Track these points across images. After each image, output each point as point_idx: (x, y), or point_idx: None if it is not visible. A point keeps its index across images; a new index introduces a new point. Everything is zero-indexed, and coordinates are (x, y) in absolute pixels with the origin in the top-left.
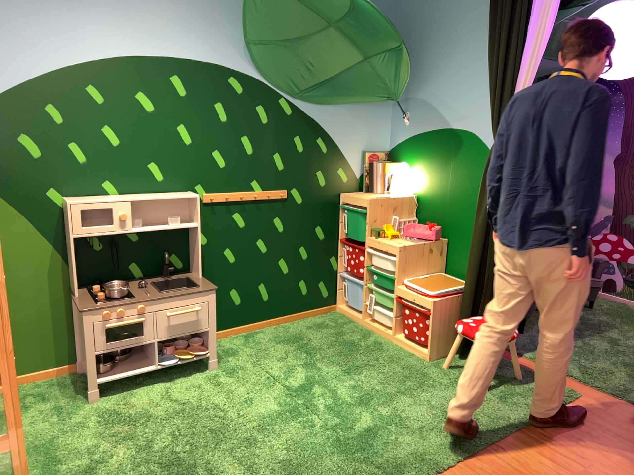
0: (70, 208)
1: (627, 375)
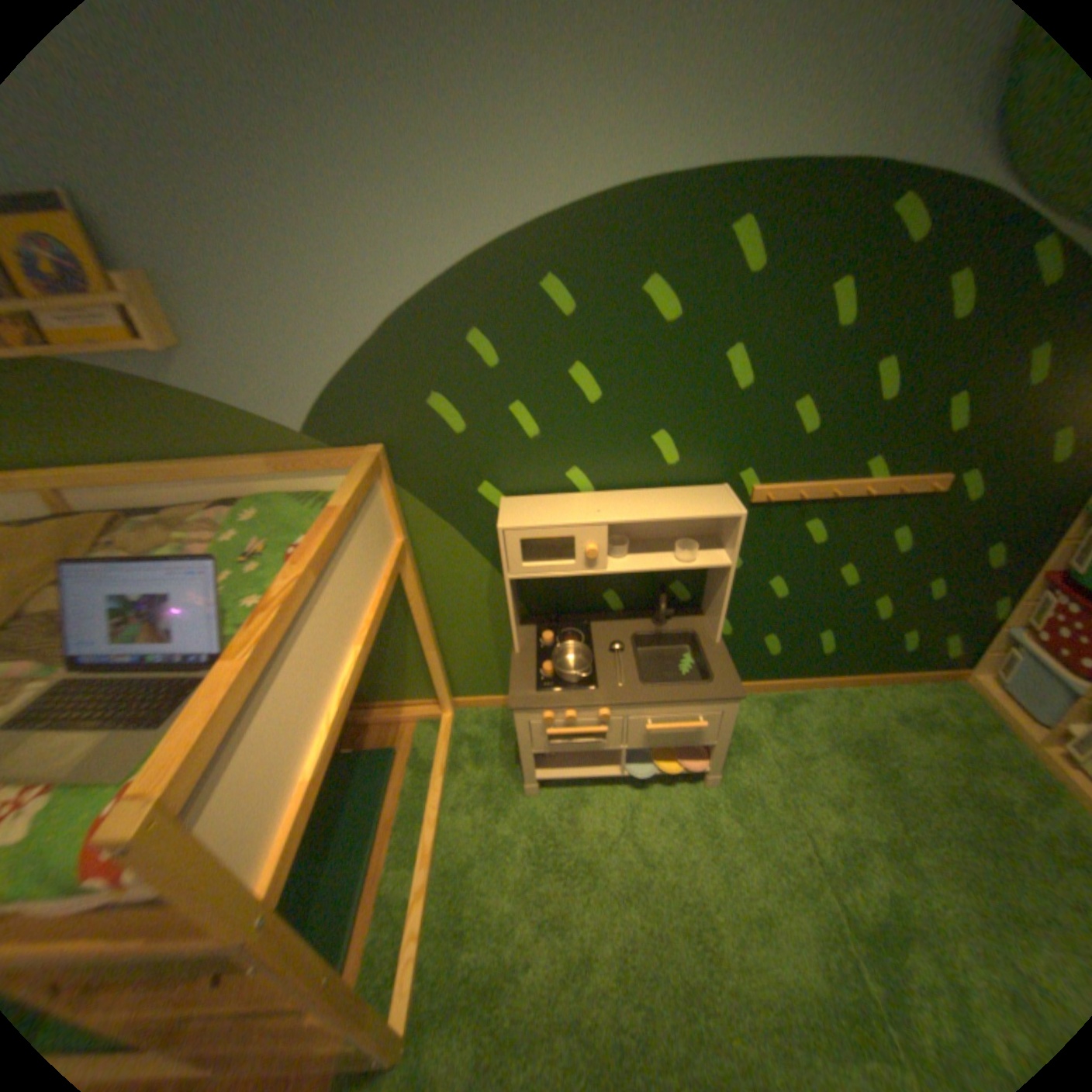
0: (503, 536)
1: None
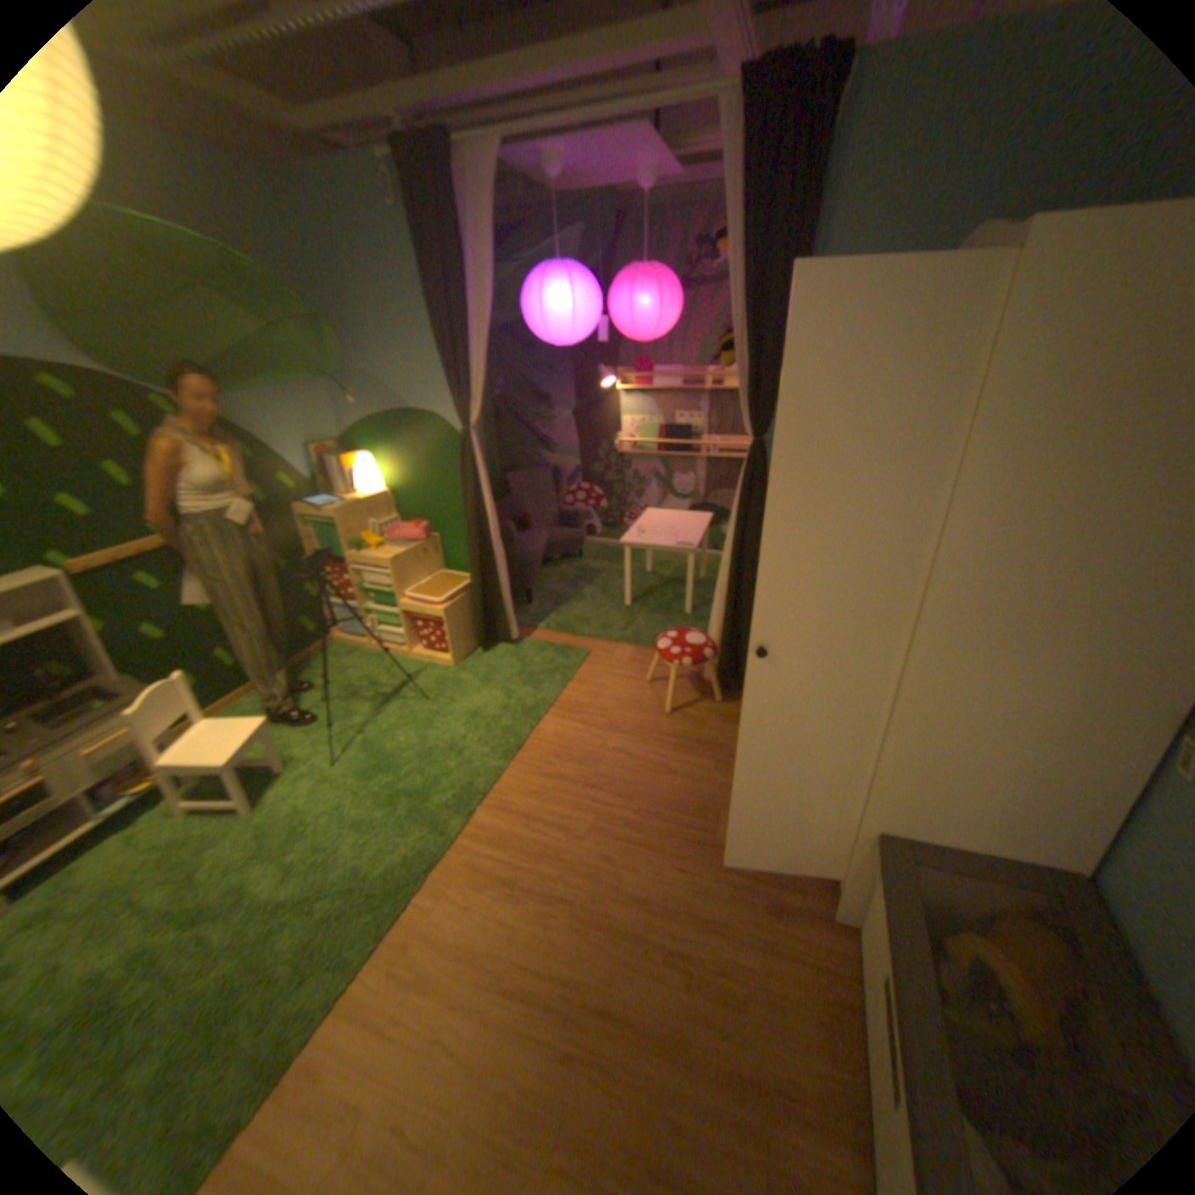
0: None
1: (621, 619)
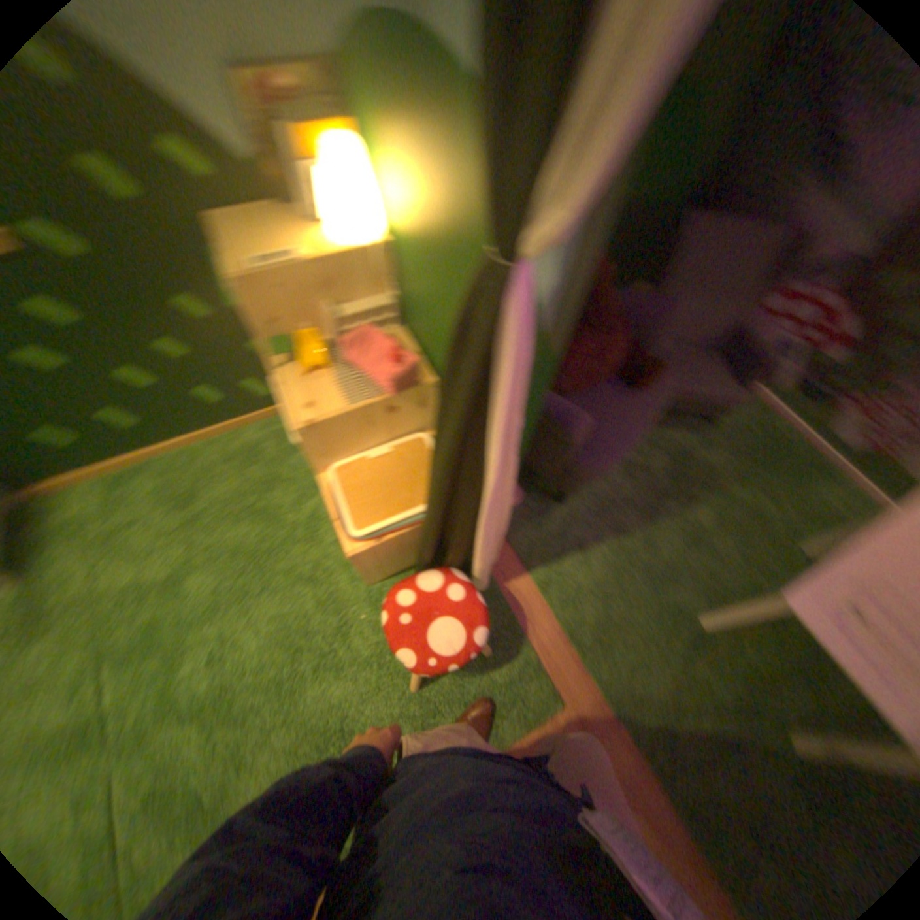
0: None
1: (666, 655)
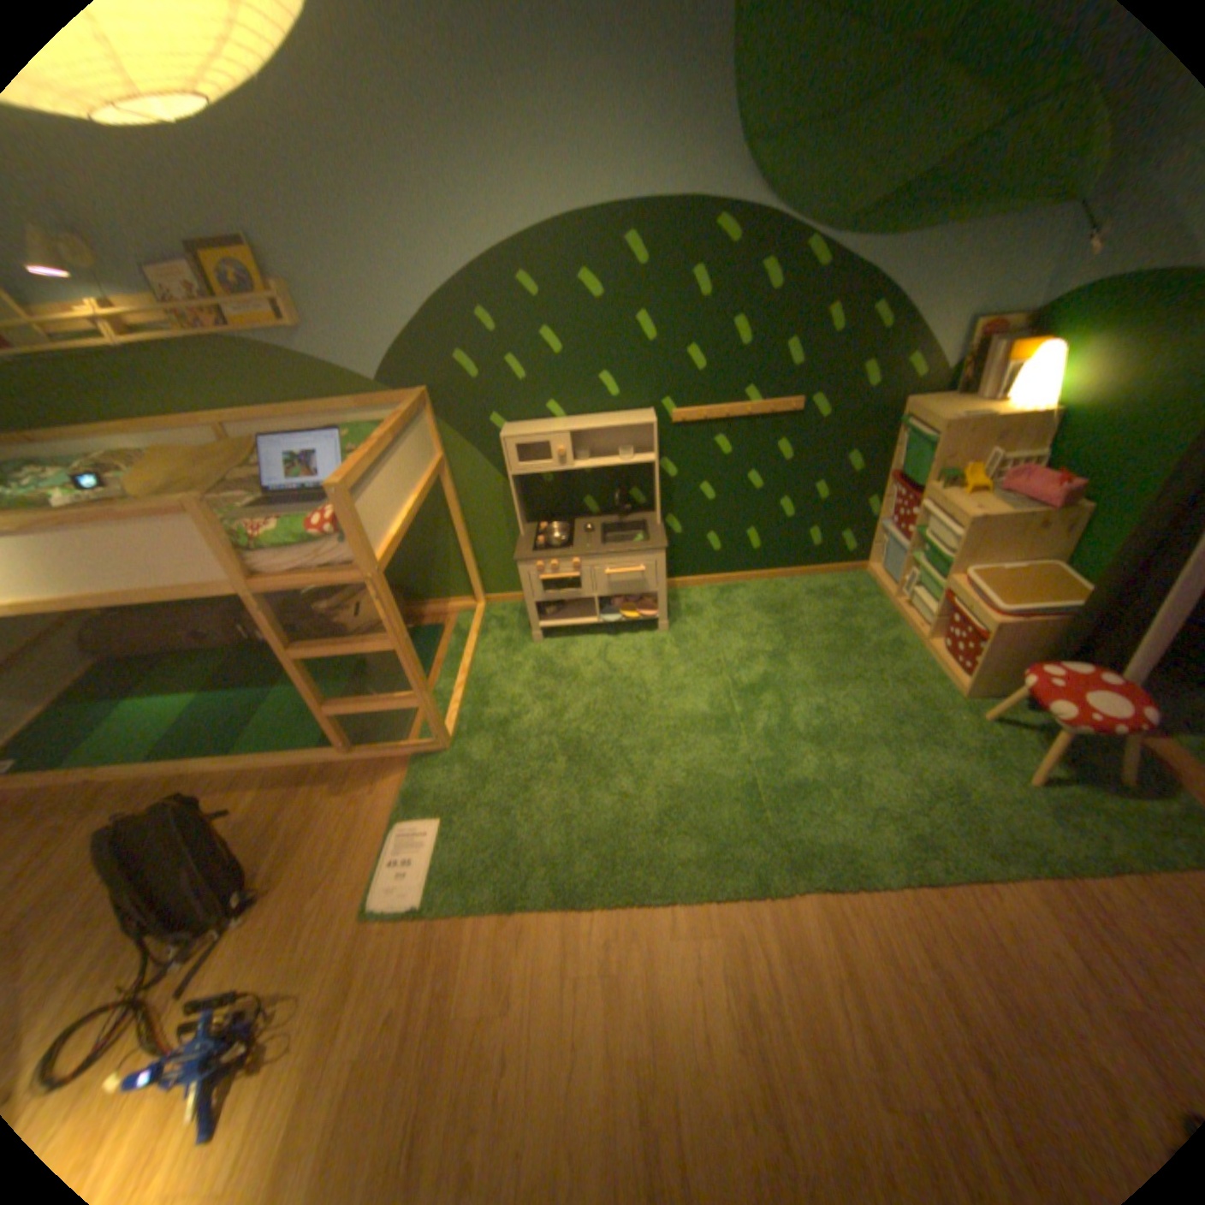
0: (504, 444)
1: None
